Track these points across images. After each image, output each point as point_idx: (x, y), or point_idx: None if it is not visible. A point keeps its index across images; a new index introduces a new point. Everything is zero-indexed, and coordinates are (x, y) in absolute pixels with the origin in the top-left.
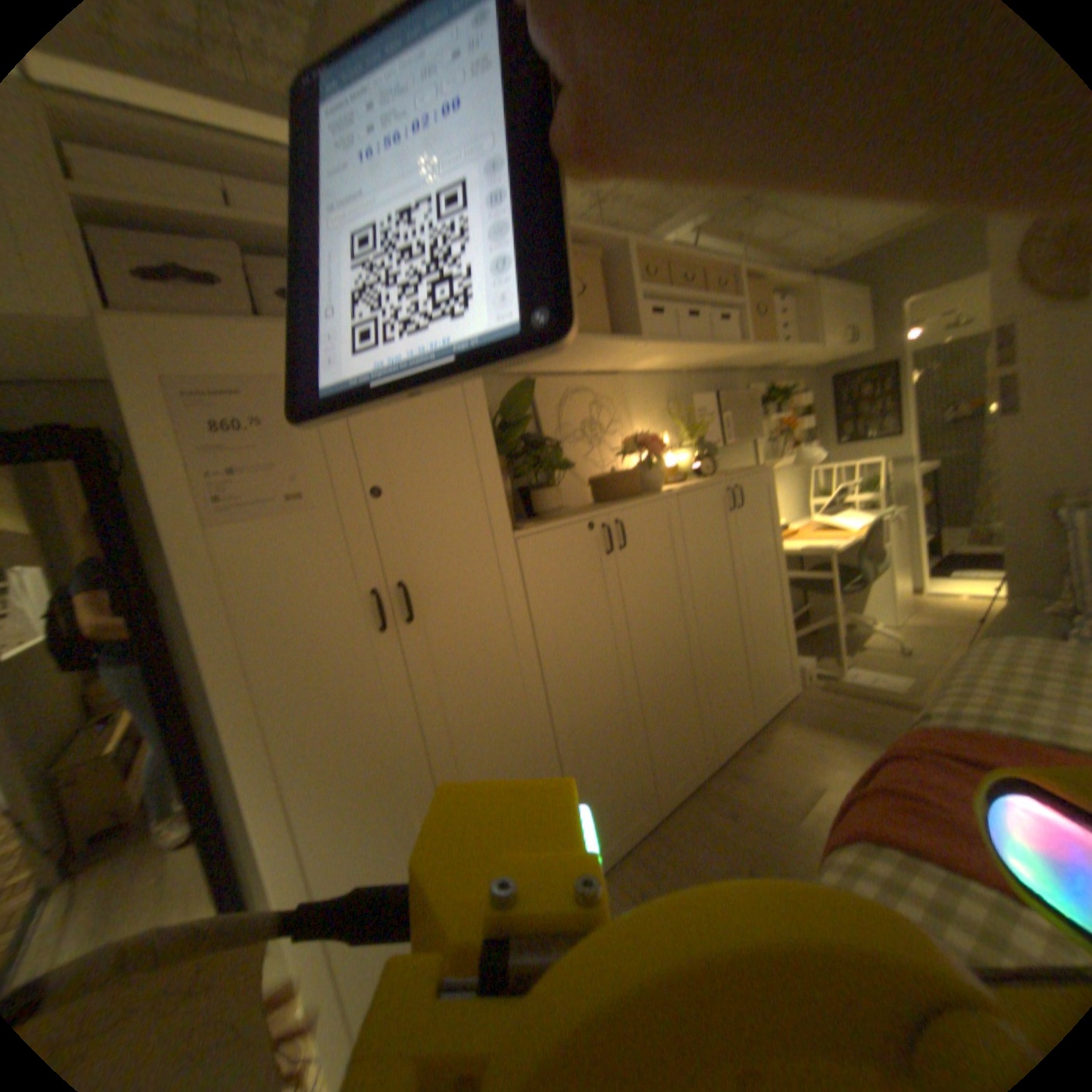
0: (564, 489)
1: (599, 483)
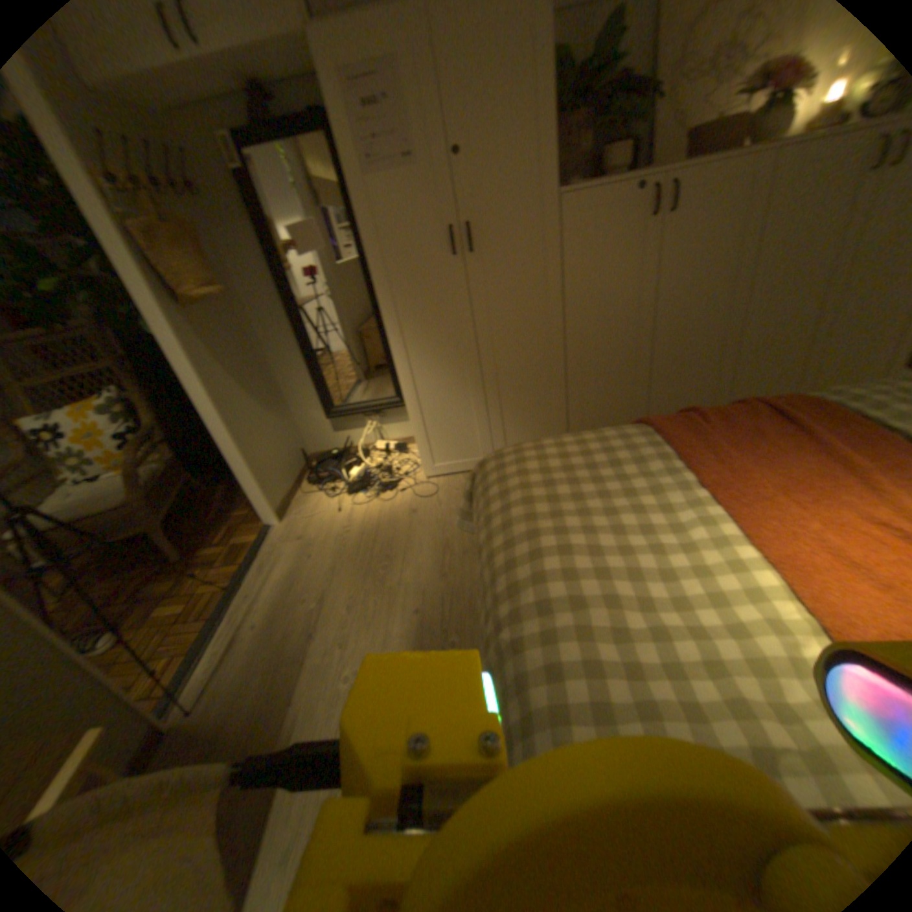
0: (663, 146)
1: (692, 138)
